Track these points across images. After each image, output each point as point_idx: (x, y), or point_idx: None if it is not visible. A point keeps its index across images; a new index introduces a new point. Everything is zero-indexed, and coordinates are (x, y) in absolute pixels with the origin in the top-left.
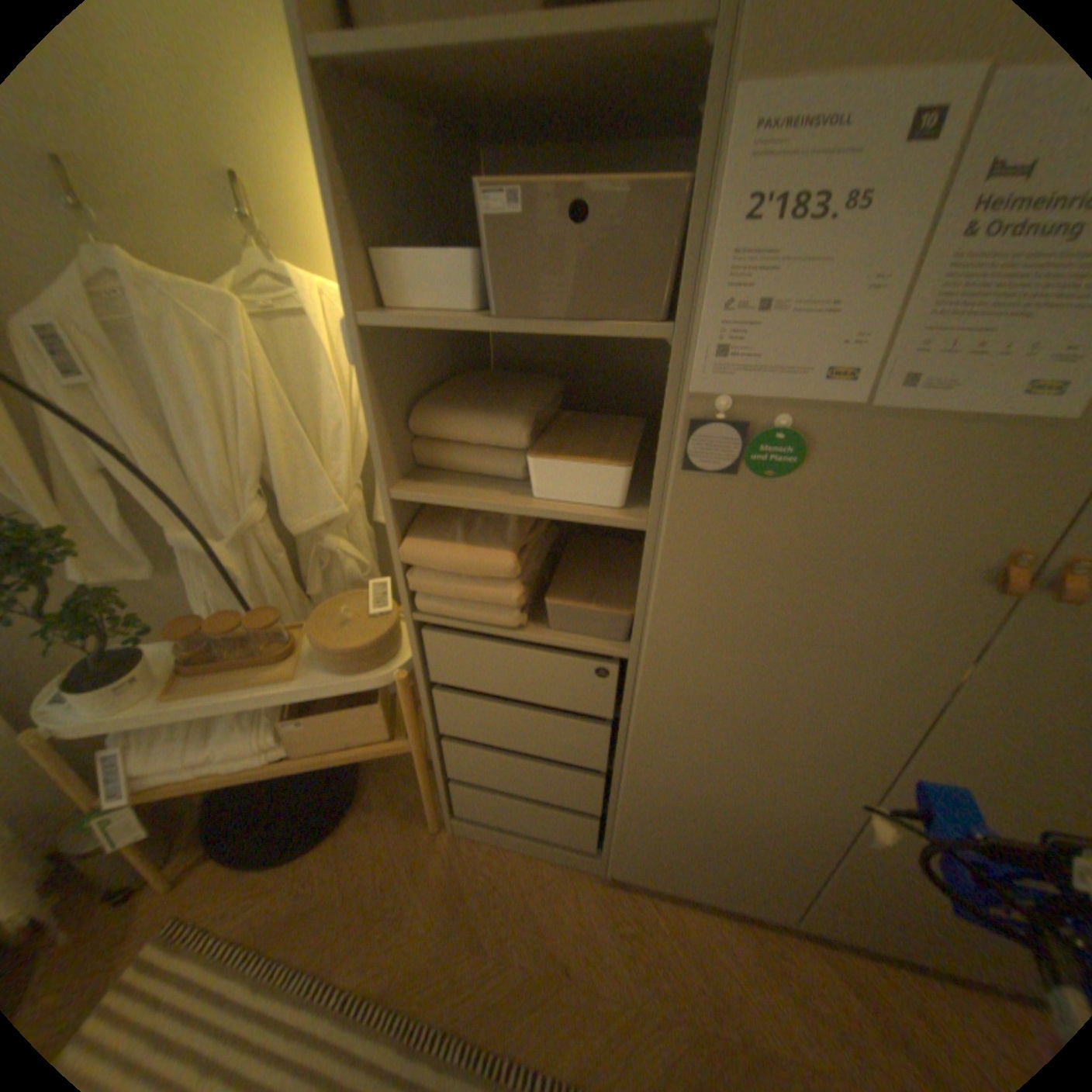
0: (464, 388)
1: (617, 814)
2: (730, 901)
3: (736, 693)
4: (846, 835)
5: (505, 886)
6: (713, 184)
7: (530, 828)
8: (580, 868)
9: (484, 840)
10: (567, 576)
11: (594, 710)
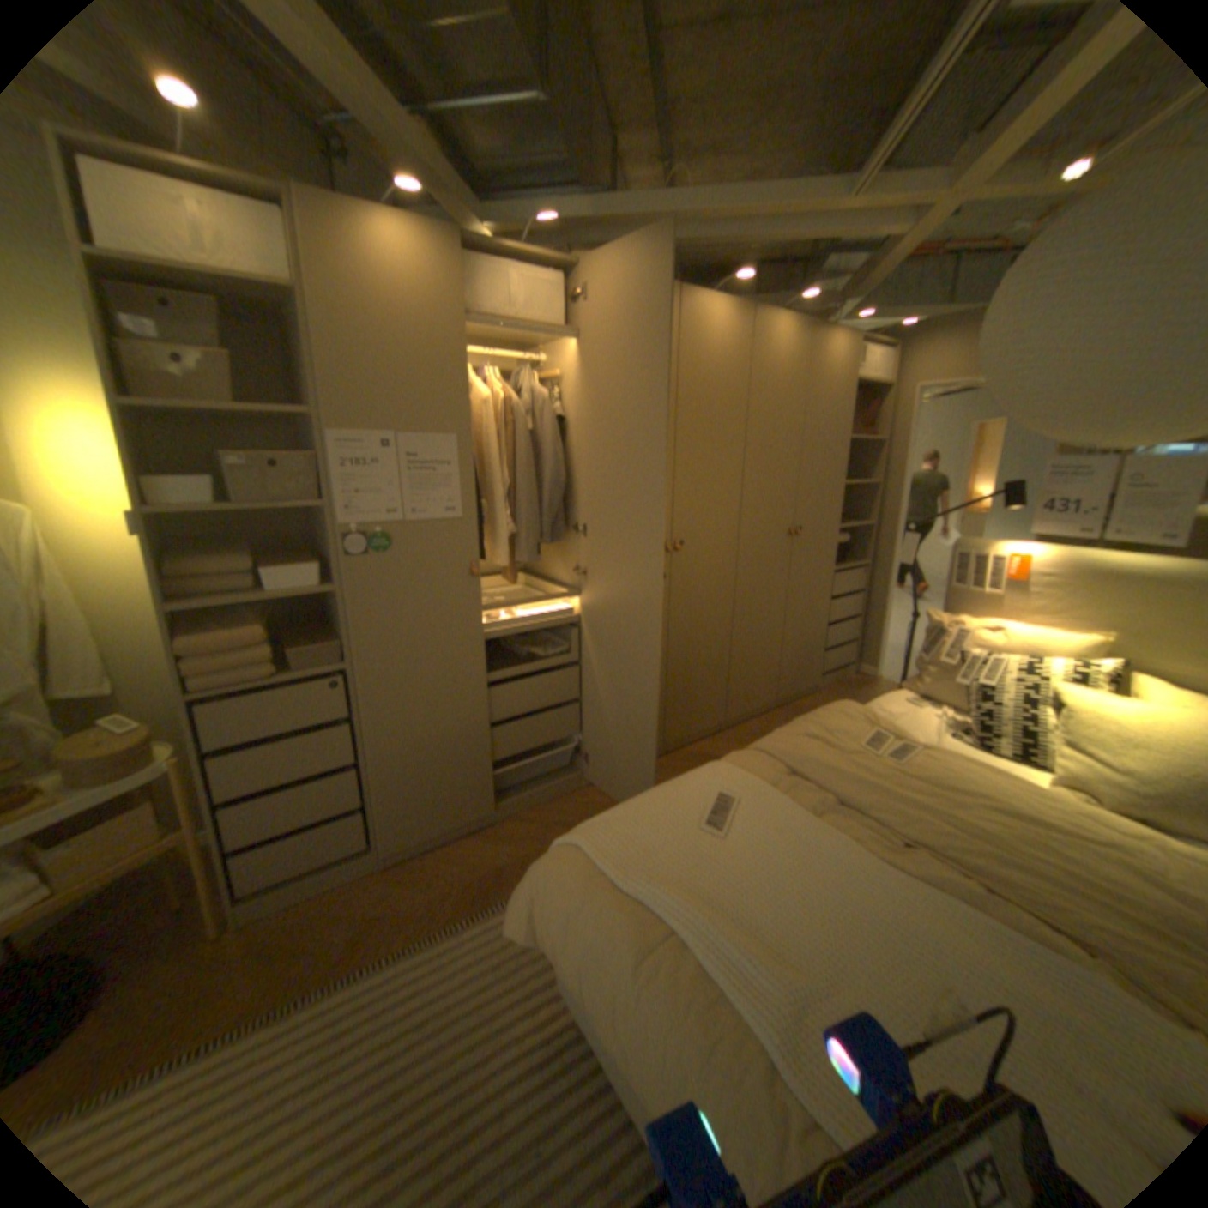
0: (185, 551)
1: (370, 793)
2: (456, 819)
3: (405, 663)
4: (484, 725)
5: (303, 921)
6: (324, 457)
7: (310, 860)
8: (358, 875)
9: (269, 911)
10: (291, 644)
11: (334, 715)
